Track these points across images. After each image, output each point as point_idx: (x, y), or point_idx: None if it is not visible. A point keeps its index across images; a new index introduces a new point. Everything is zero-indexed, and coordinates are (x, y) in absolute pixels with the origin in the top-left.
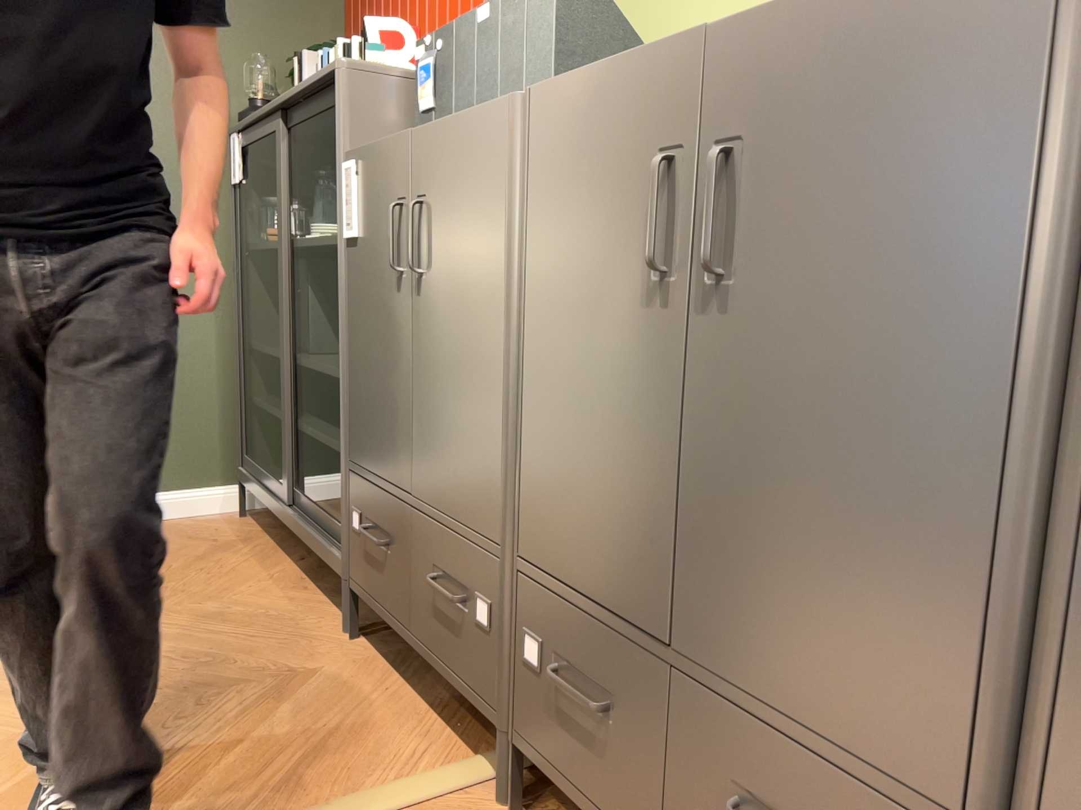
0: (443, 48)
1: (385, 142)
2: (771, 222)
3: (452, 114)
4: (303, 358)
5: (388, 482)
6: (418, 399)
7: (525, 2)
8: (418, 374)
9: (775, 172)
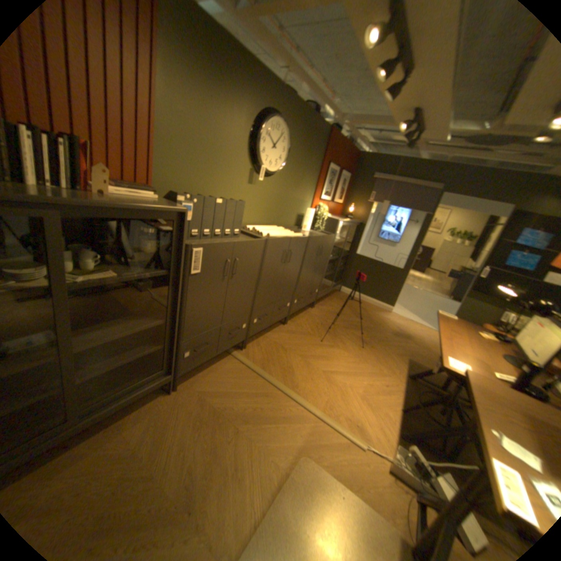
0: (196, 201)
1: (219, 242)
2: (291, 257)
3: (201, 224)
4: (70, 349)
5: (210, 329)
6: (228, 302)
7: (236, 205)
8: (229, 297)
9: (293, 253)
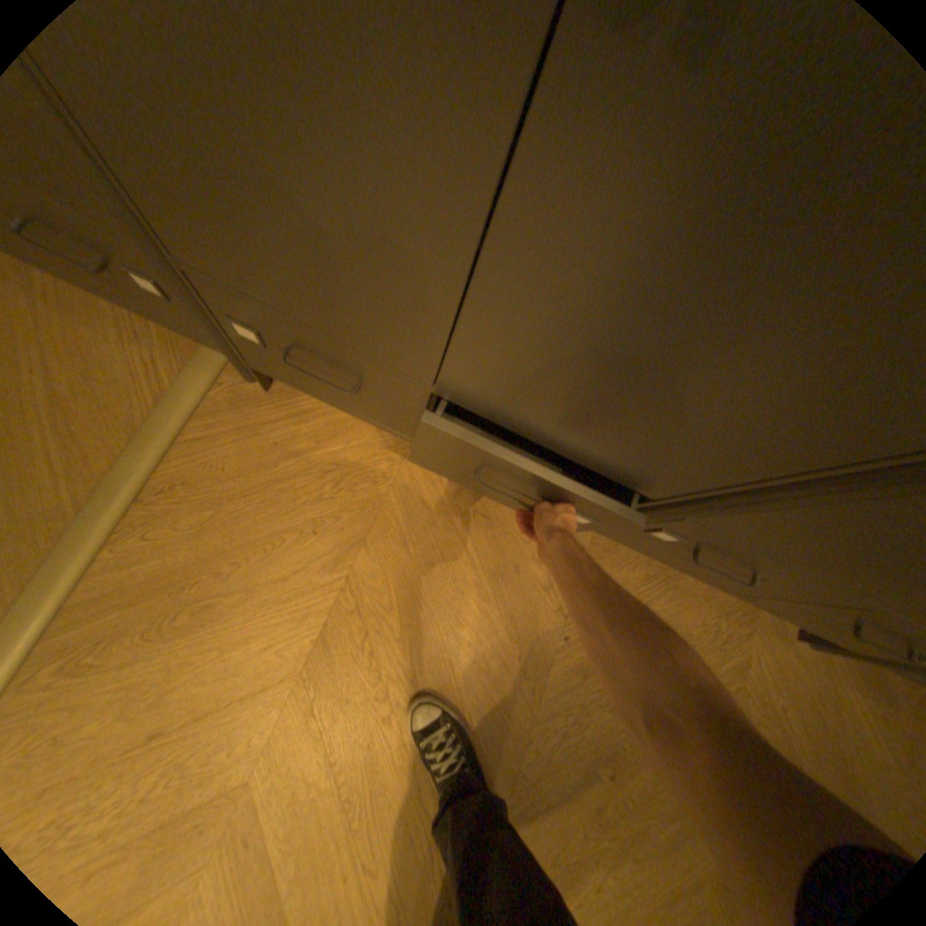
0: None
1: None
2: None
3: None
4: None
5: None
6: None
7: None
8: None
9: None
